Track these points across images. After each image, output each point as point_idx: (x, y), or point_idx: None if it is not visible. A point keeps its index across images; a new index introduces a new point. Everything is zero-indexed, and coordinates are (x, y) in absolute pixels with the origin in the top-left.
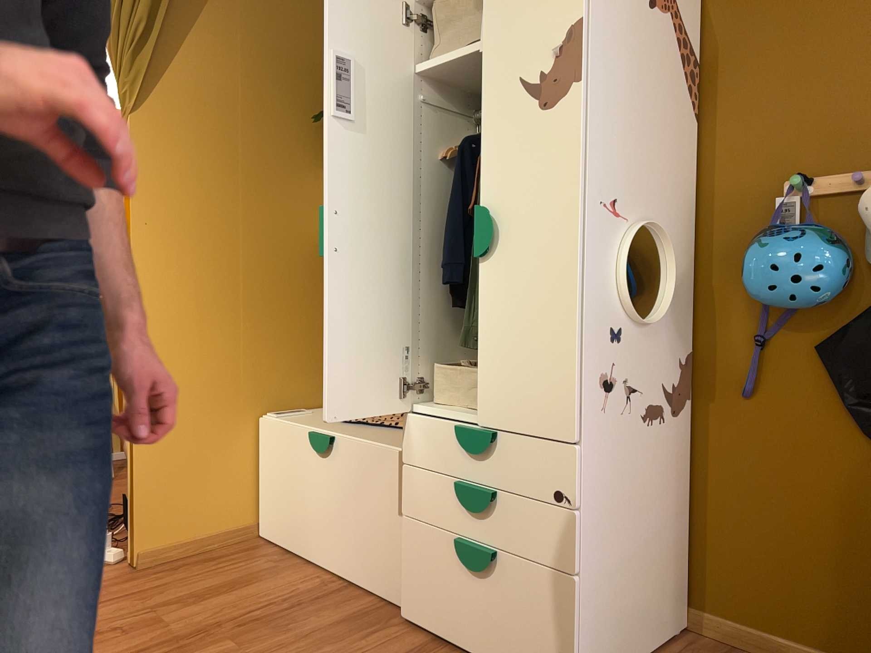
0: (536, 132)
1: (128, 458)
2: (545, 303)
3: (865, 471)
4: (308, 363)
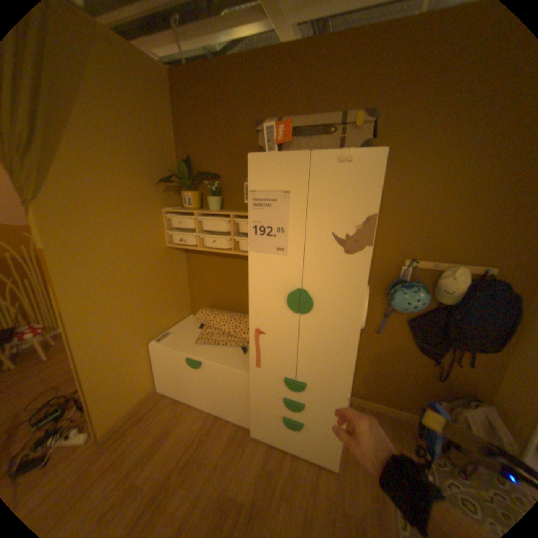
0: (340, 263)
1: (82, 397)
2: (338, 340)
3: (416, 360)
4: (167, 308)
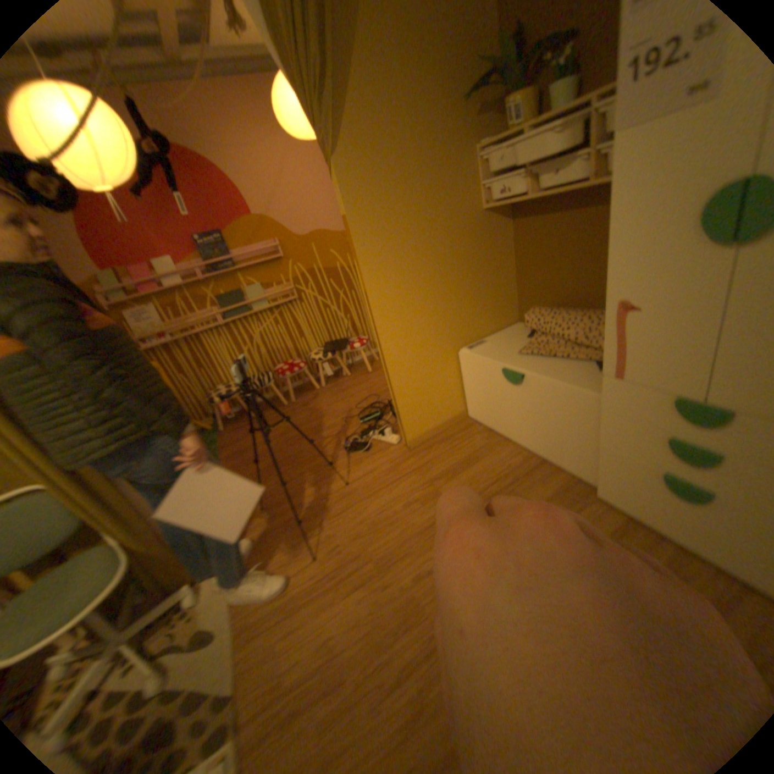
0: None
1: (391, 392)
2: None
3: None
4: (483, 304)
